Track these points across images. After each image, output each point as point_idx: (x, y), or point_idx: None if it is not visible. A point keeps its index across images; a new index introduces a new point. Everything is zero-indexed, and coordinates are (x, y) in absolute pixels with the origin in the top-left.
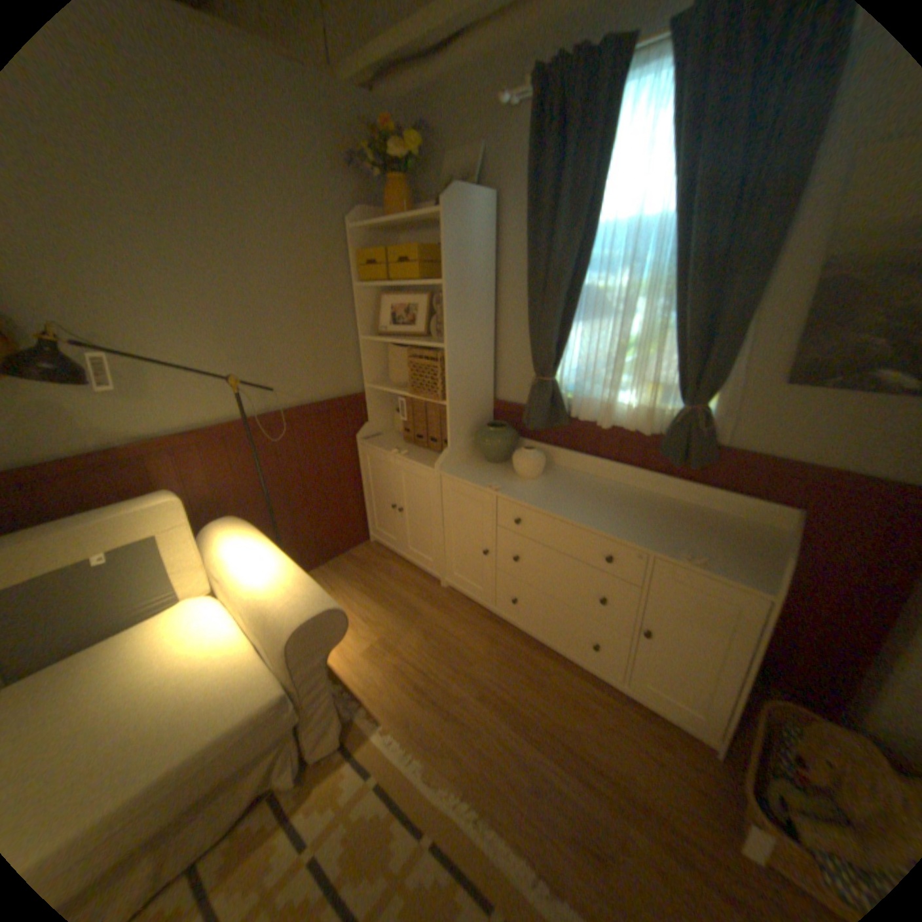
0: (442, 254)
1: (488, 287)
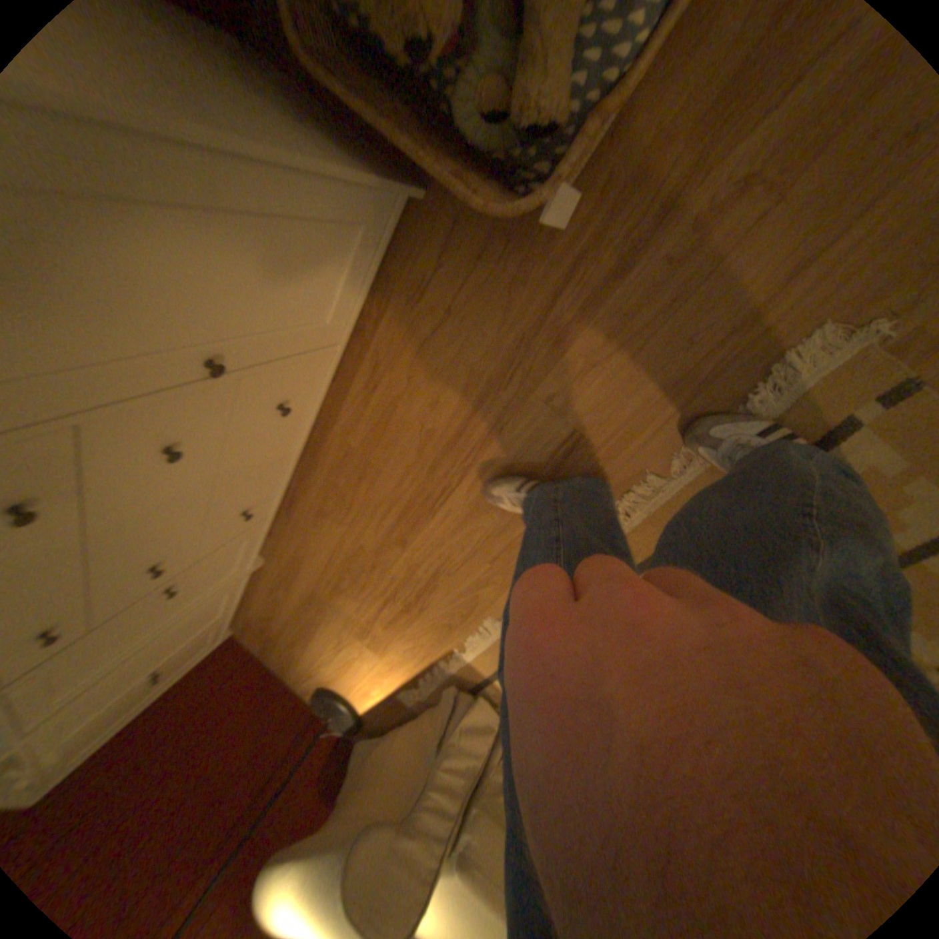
0: None
1: None
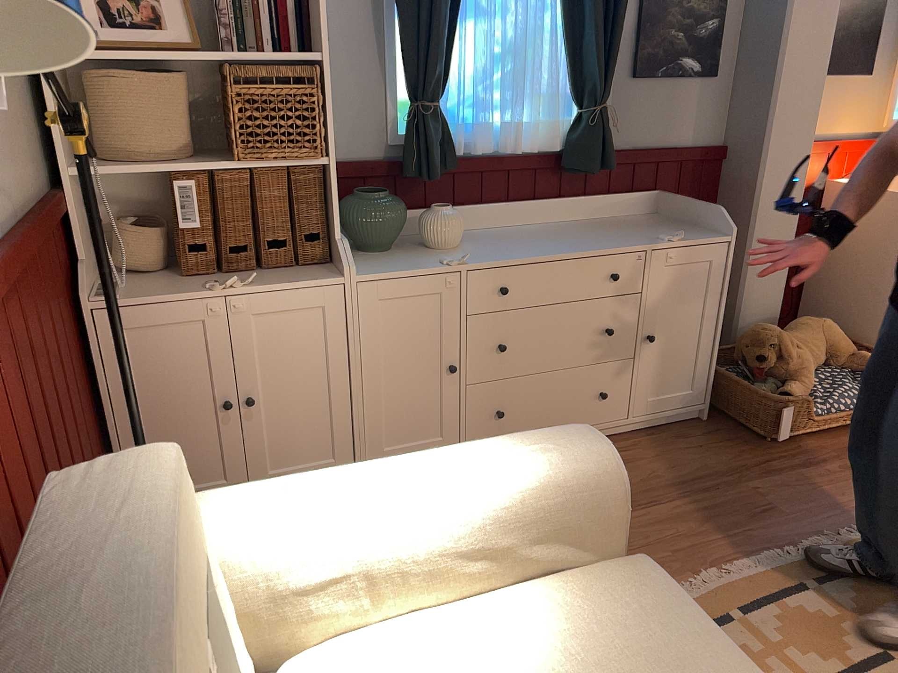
0: None
1: None
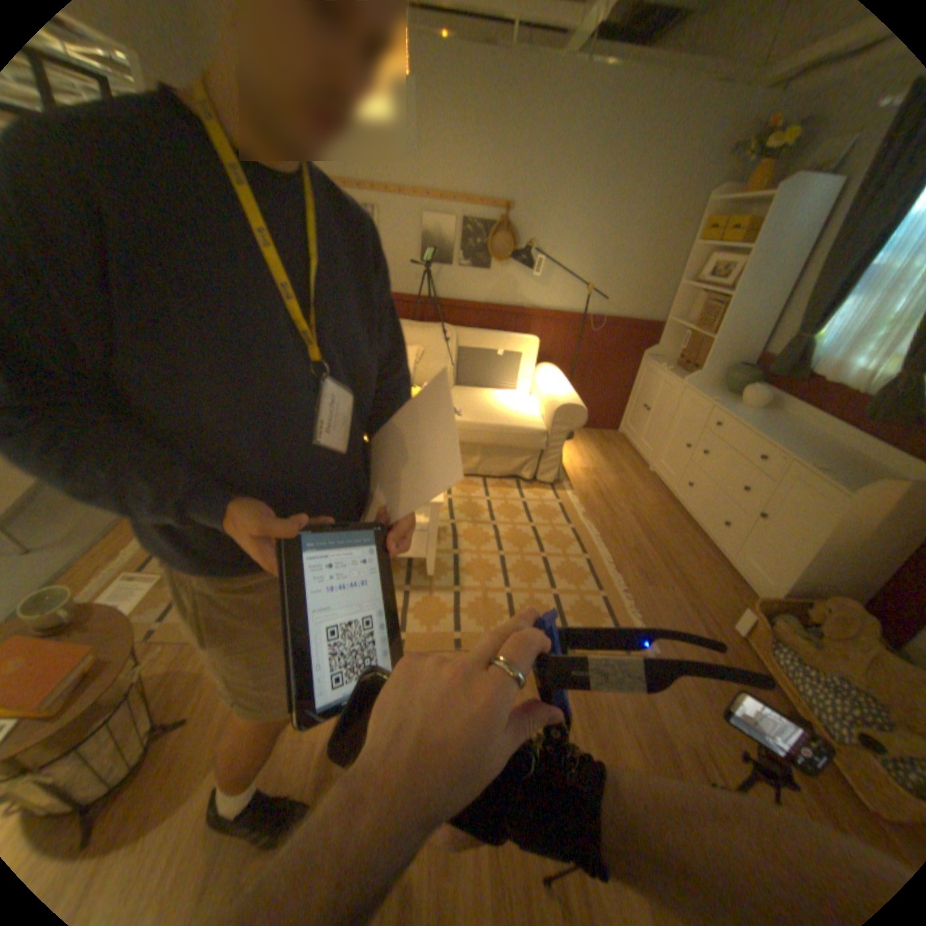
0: (770, 226)
1: (797, 257)
